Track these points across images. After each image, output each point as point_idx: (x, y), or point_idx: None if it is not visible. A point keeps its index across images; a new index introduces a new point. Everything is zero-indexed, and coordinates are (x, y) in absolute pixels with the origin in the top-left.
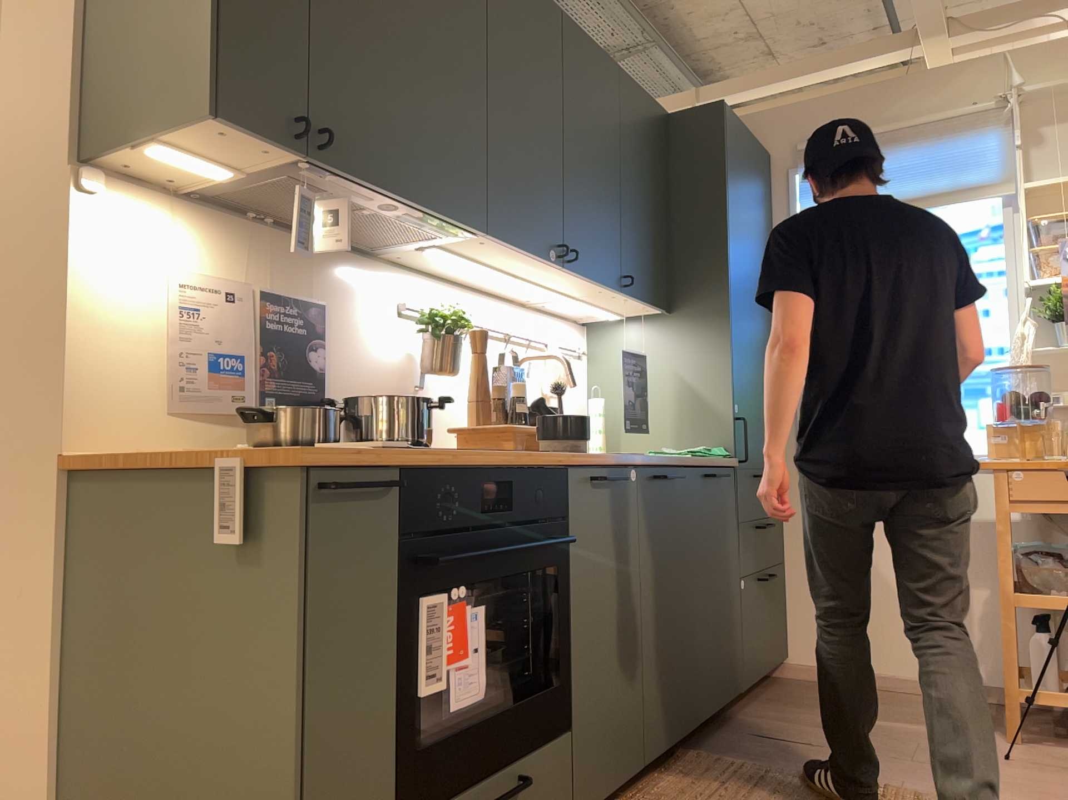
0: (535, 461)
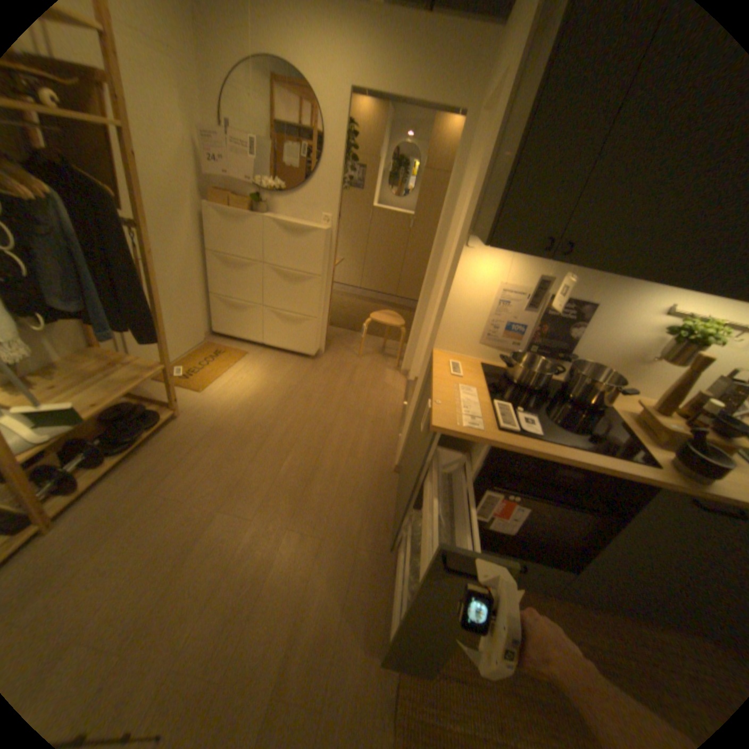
0: (626, 472)
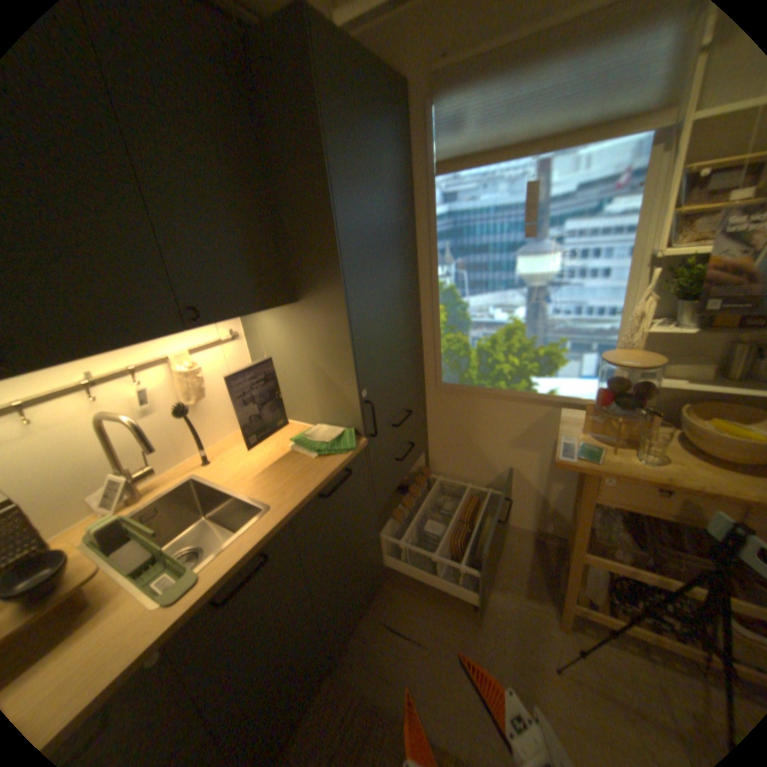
0: None
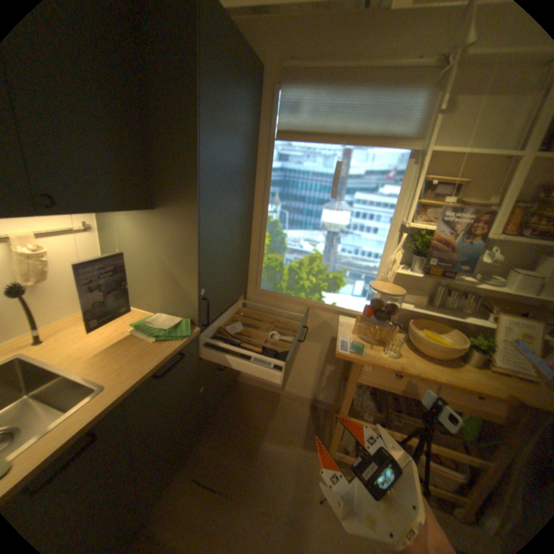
0: None
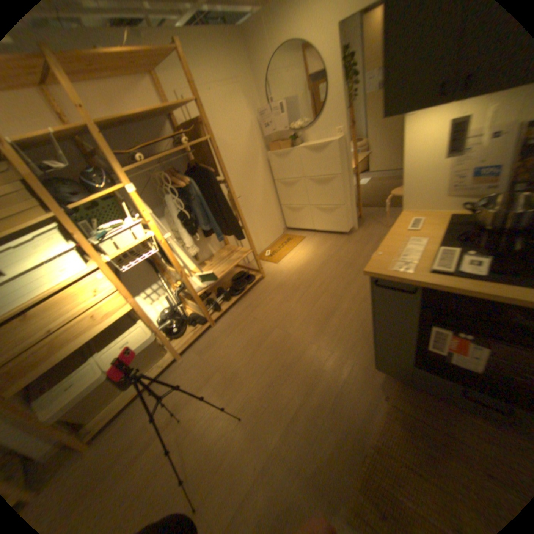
0: None
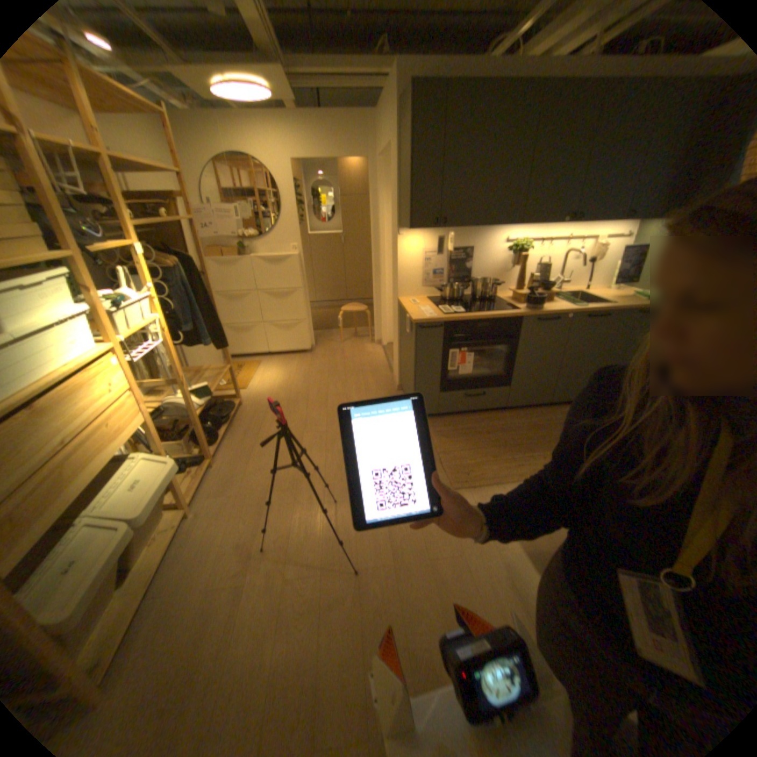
0: (504, 315)
